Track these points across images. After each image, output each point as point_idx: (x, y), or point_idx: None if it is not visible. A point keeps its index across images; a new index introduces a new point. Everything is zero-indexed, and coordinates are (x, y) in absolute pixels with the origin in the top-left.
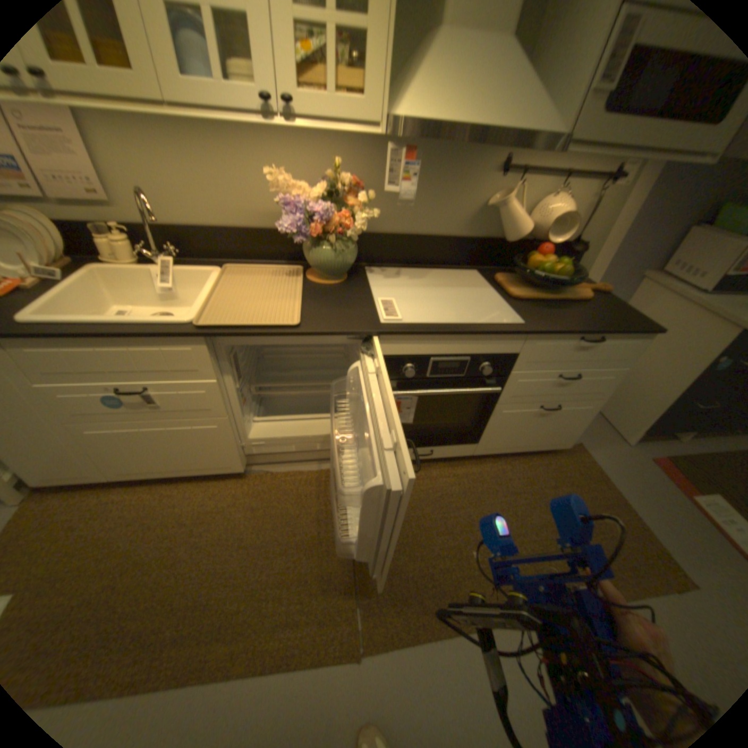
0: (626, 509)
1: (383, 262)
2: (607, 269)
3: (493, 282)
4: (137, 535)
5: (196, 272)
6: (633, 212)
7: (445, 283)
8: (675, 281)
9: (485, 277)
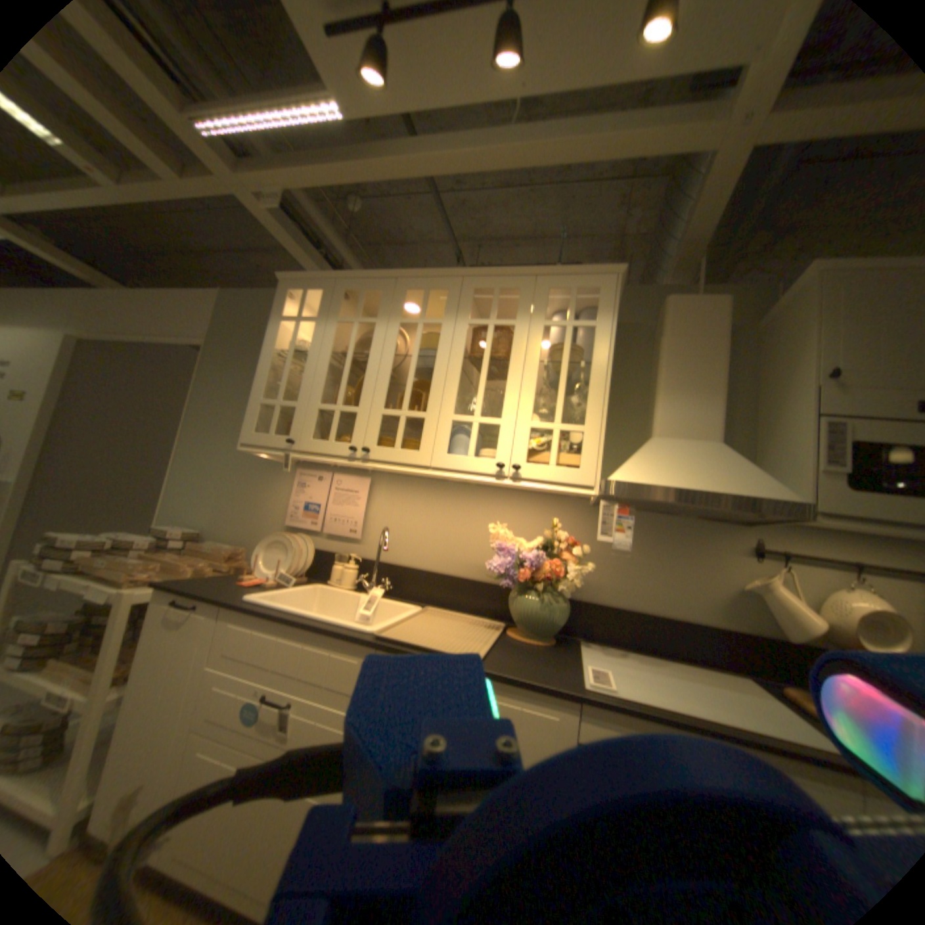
0: None
1: (606, 642)
2: None
3: (781, 697)
4: None
5: (398, 607)
6: None
7: (697, 683)
8: None
9: (767, 690)
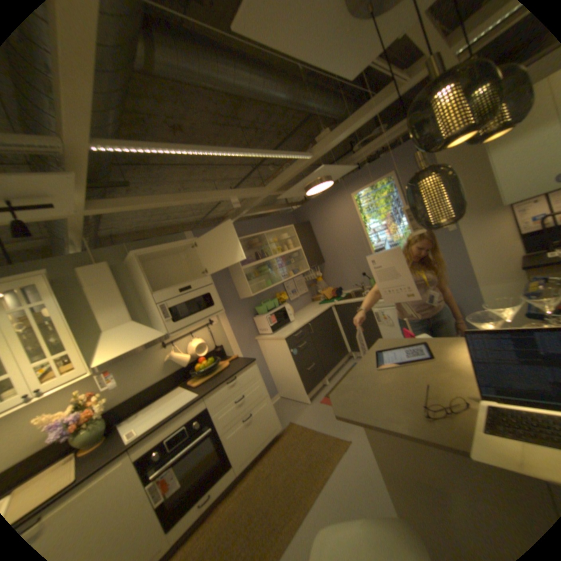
0: (315, 437)
1: (127, 417)
2: (239, 348)
3: (187, 388)
4: None
5: None
6: (228, 328)
7: (164, 404)
8: (264, 337)
9: (183, 388)
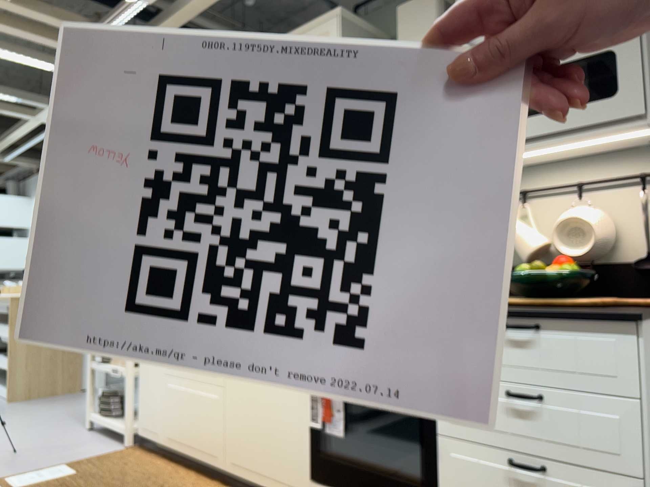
0: None
1: None
2: None
3: None
4: (139, 480)
5: None
6: None
7: None
8: None
9: None
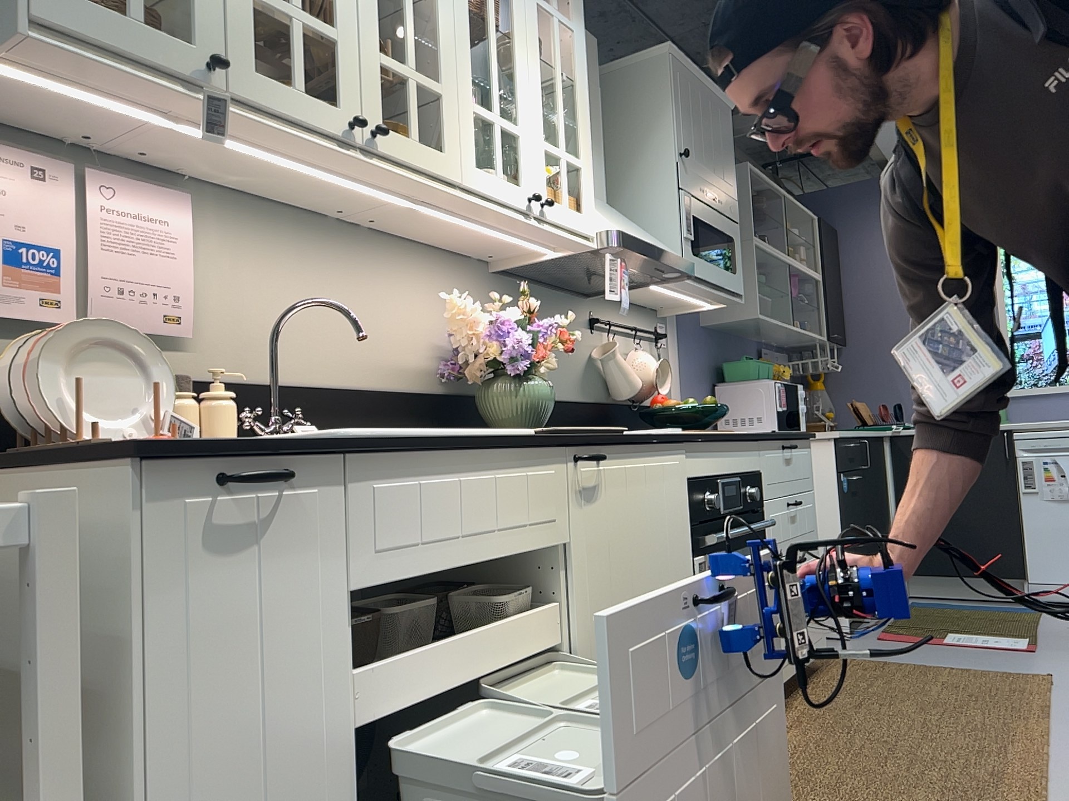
0: (931, 667)
1: None
2: None
3: None
4: None
5: None
6: (679, 374)
7: None
8: None
9: None
